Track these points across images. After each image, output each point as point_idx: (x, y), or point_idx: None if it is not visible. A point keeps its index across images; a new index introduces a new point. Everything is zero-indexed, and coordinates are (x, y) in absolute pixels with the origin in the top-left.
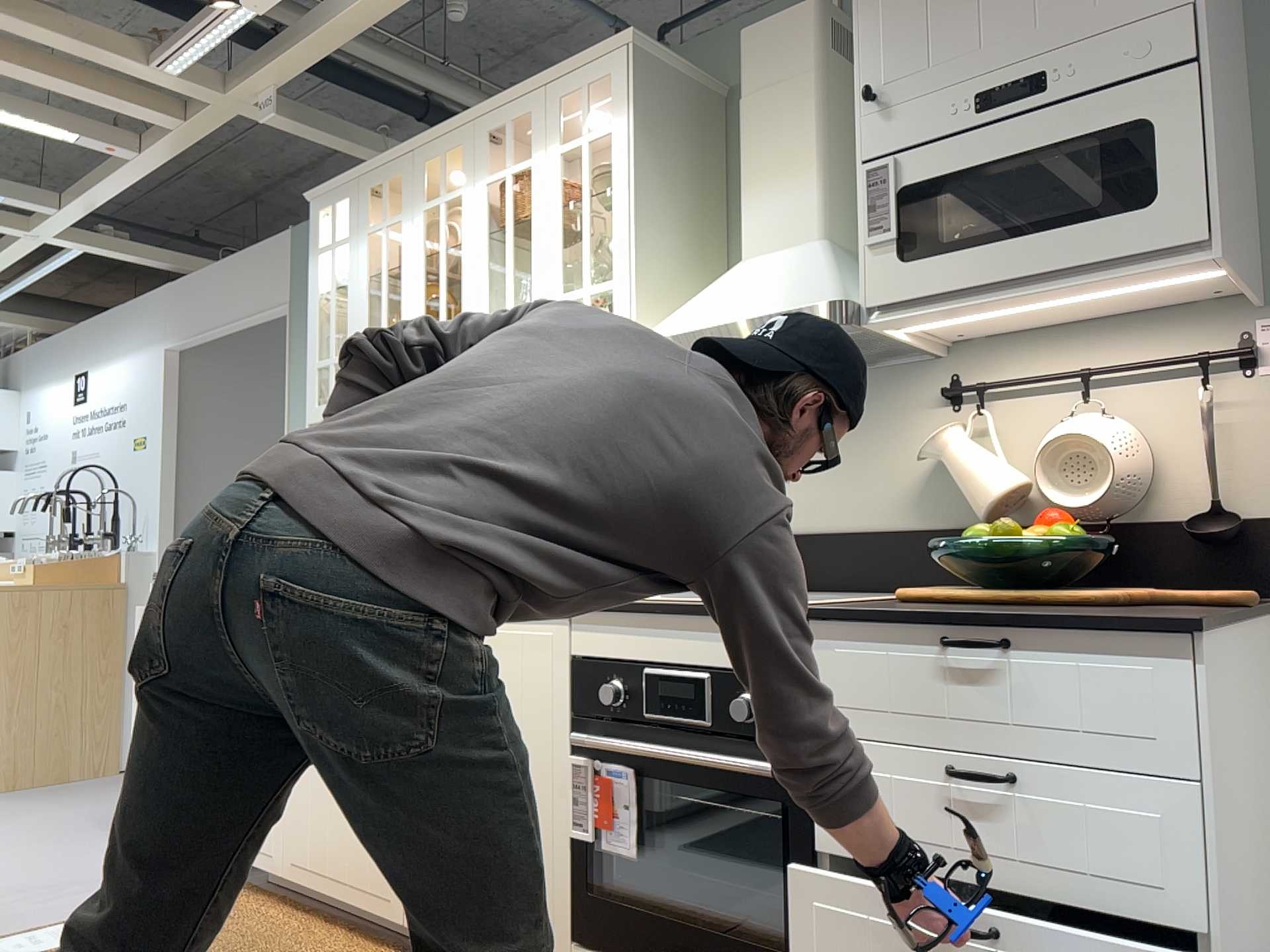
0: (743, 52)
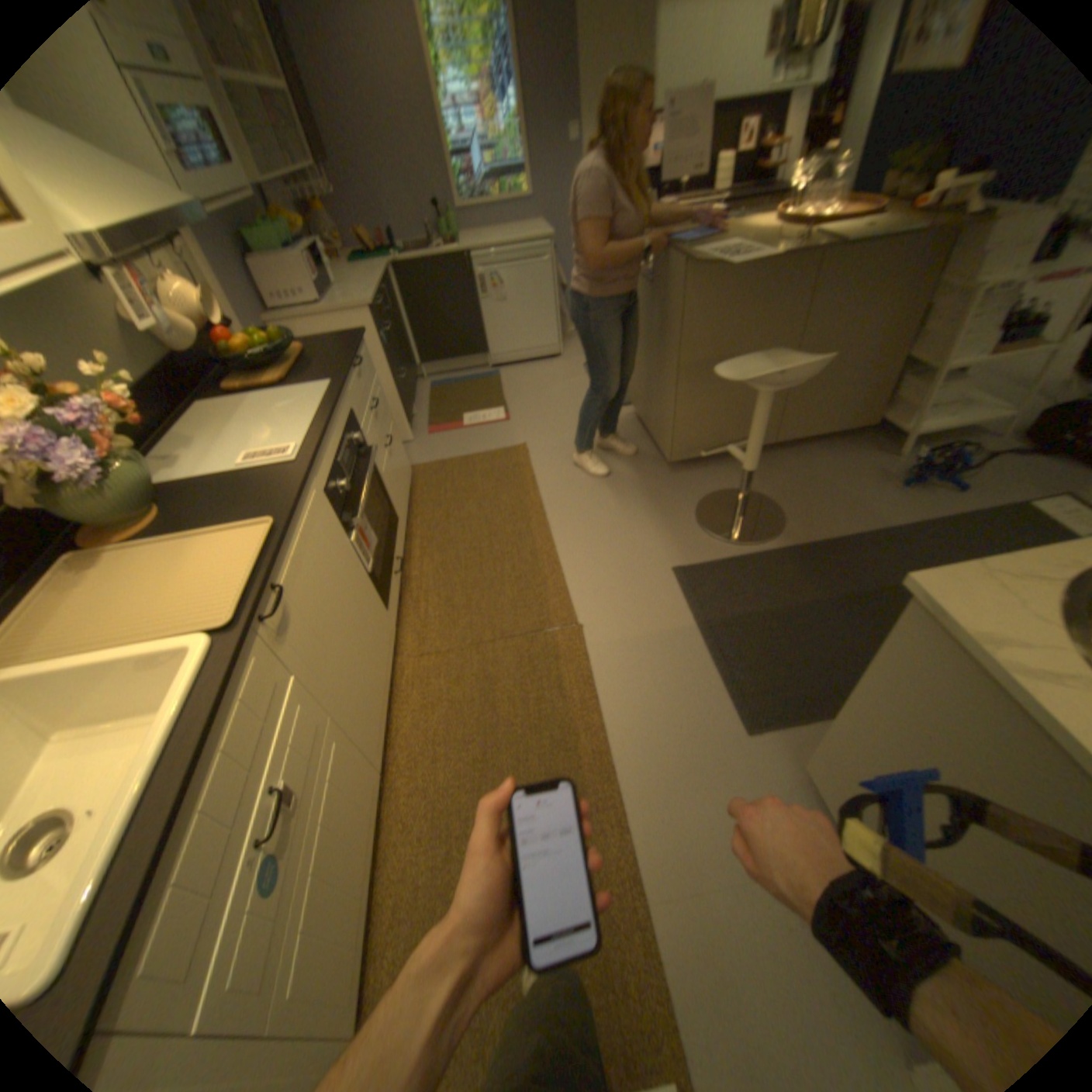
0: None
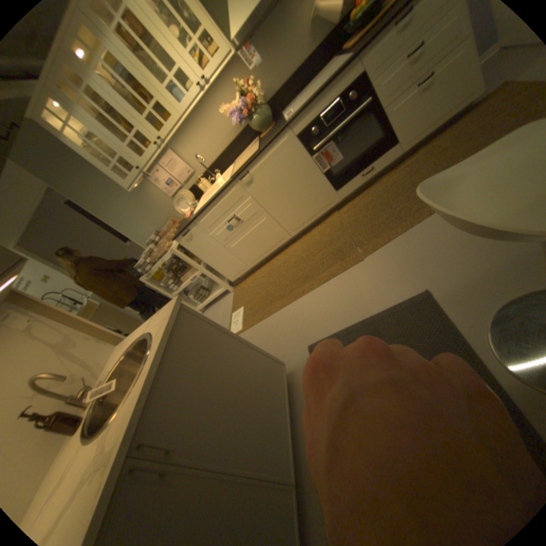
0: None
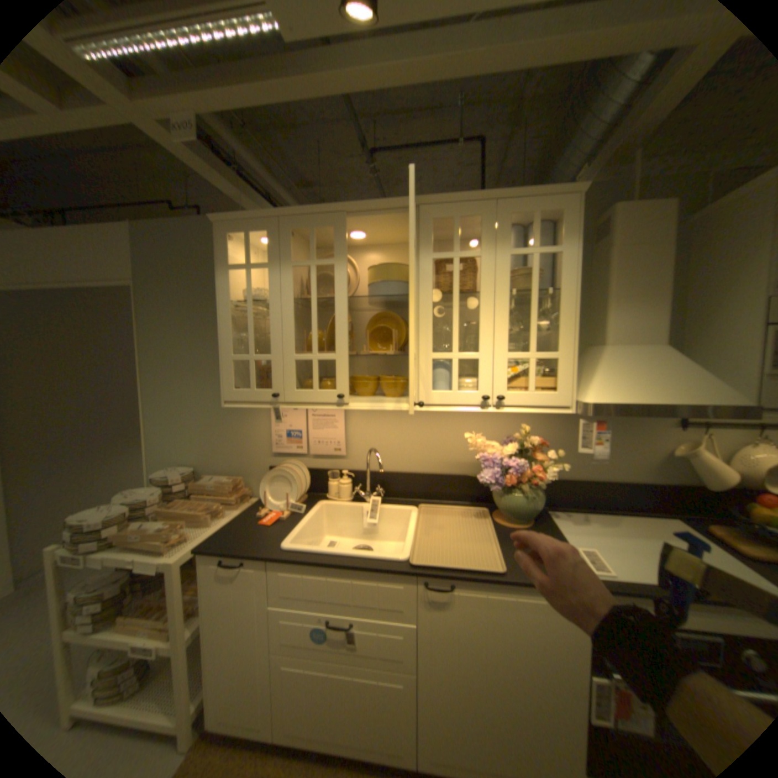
0: (623, 216)
